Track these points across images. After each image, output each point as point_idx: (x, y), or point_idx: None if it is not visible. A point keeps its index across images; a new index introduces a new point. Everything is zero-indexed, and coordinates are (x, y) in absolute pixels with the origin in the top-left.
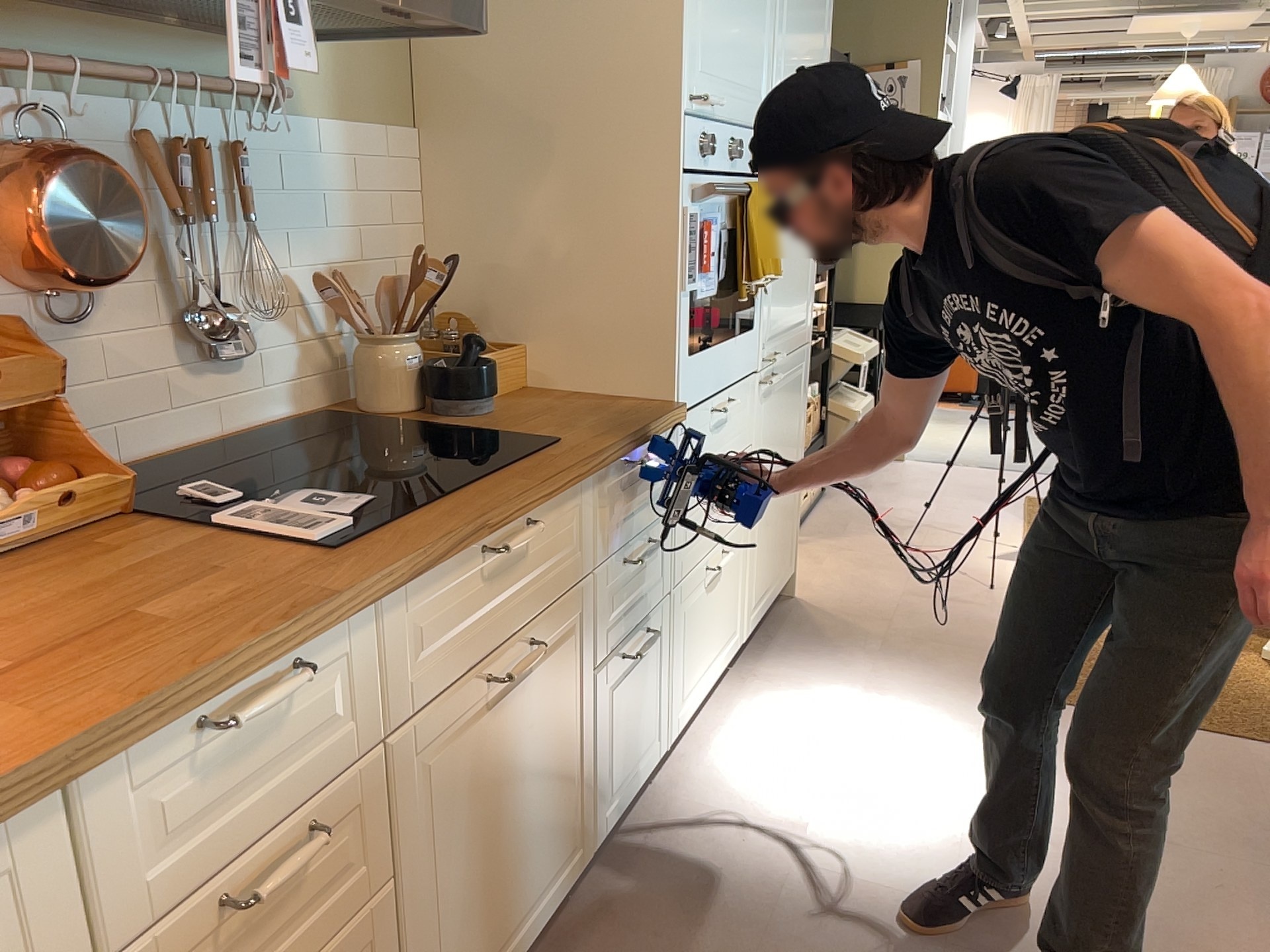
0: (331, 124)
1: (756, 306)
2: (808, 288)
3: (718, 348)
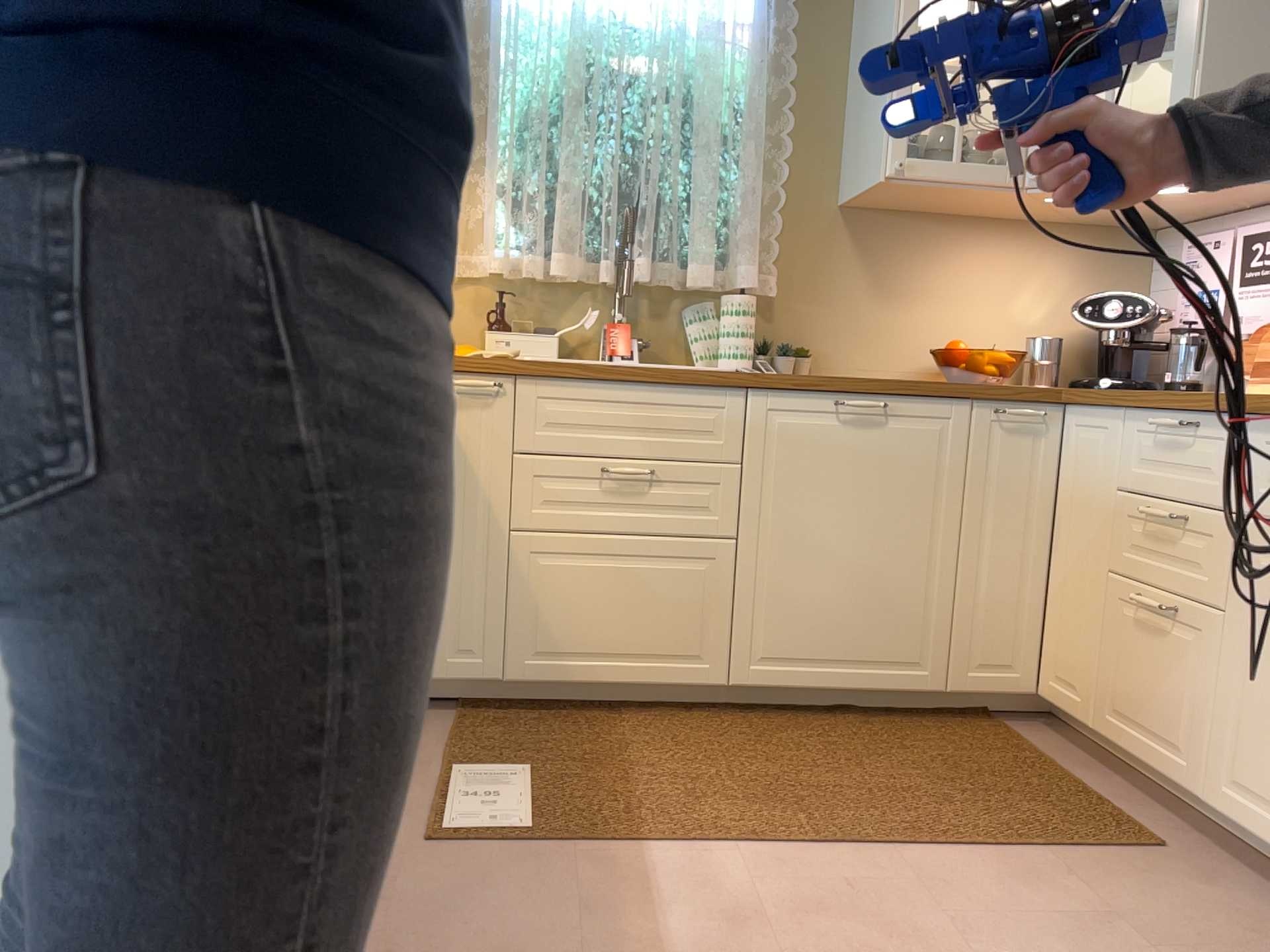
0: None
1: None
2: None
3: None
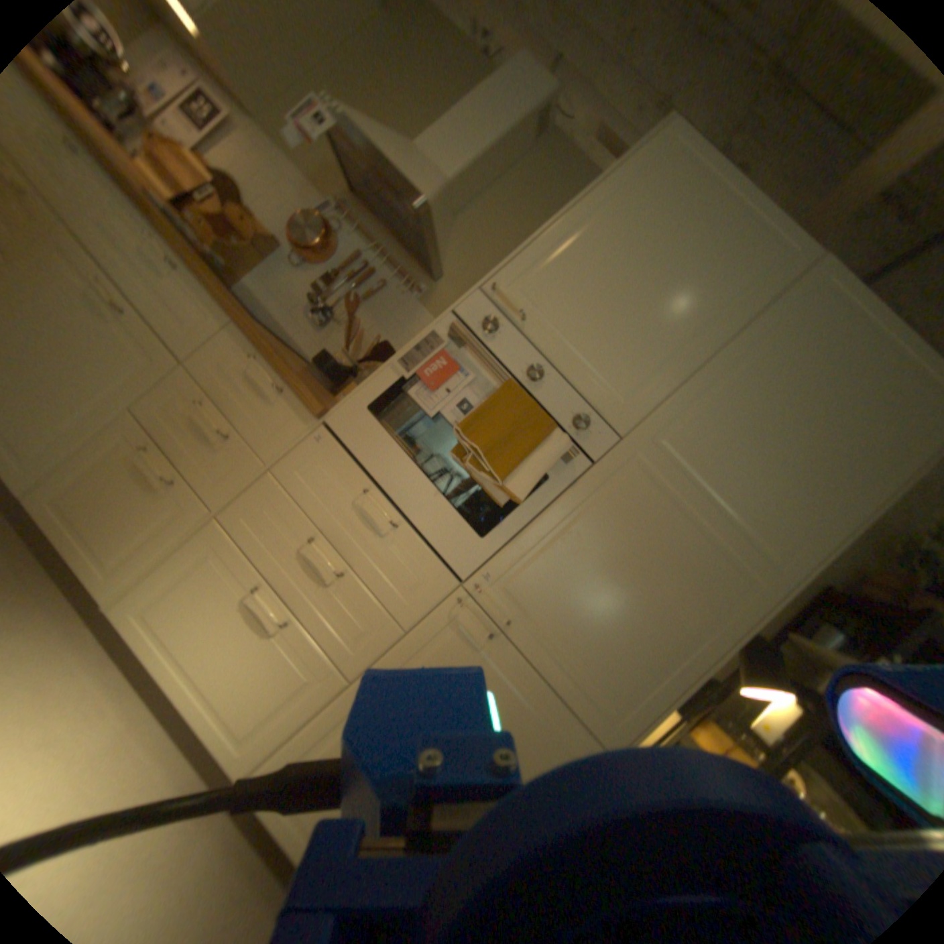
0: (430, 318)
1: (501, 531)
2: (650, 694)
3: (410, 465)
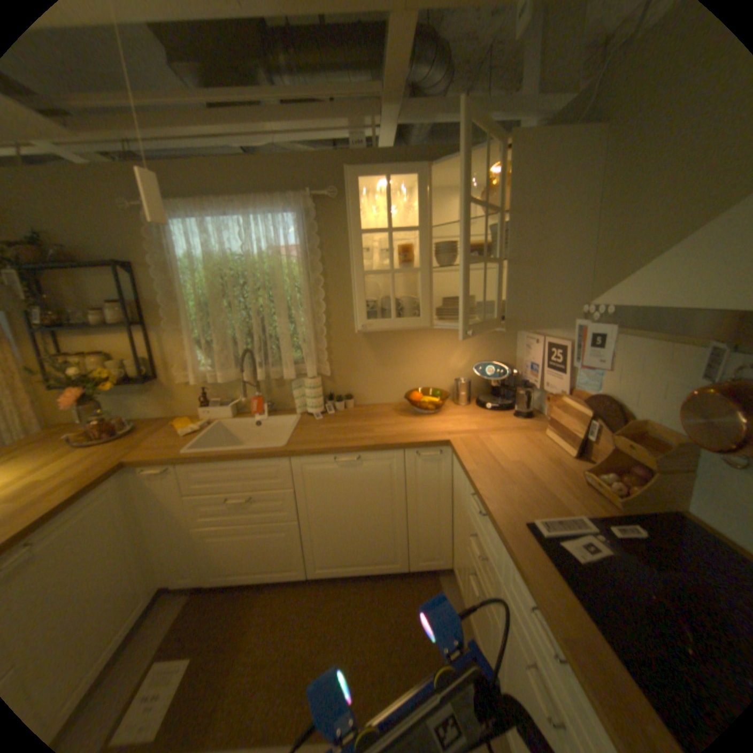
0: None
1: None
2: None
3: None
